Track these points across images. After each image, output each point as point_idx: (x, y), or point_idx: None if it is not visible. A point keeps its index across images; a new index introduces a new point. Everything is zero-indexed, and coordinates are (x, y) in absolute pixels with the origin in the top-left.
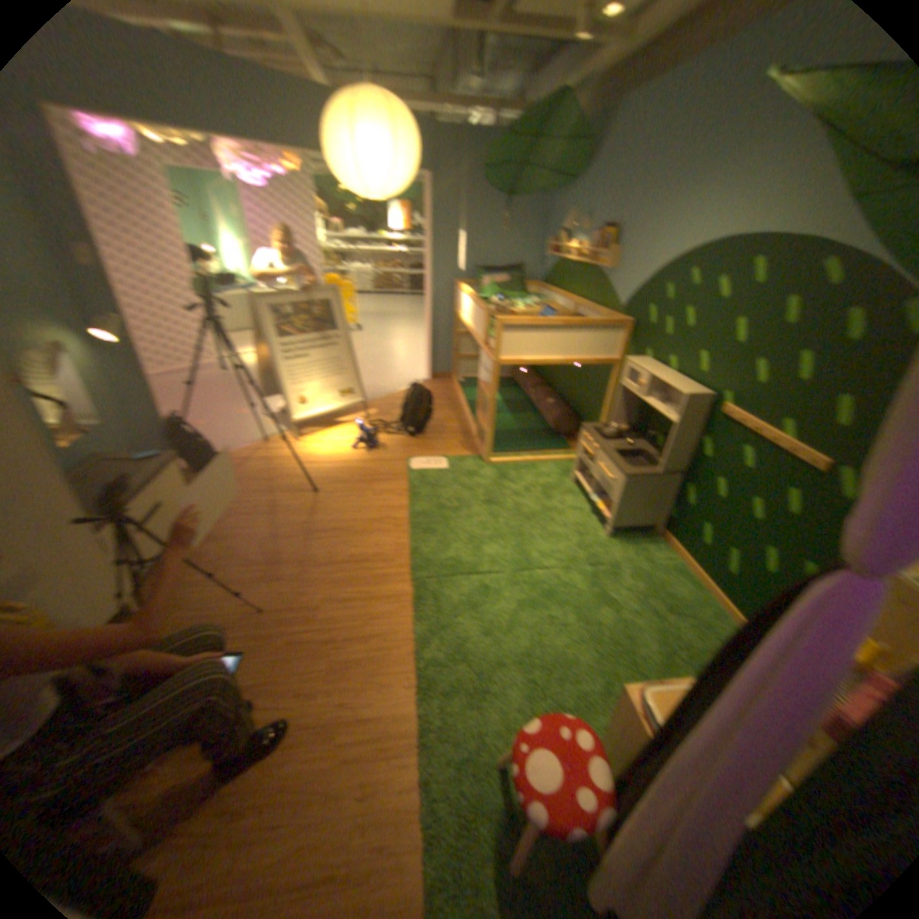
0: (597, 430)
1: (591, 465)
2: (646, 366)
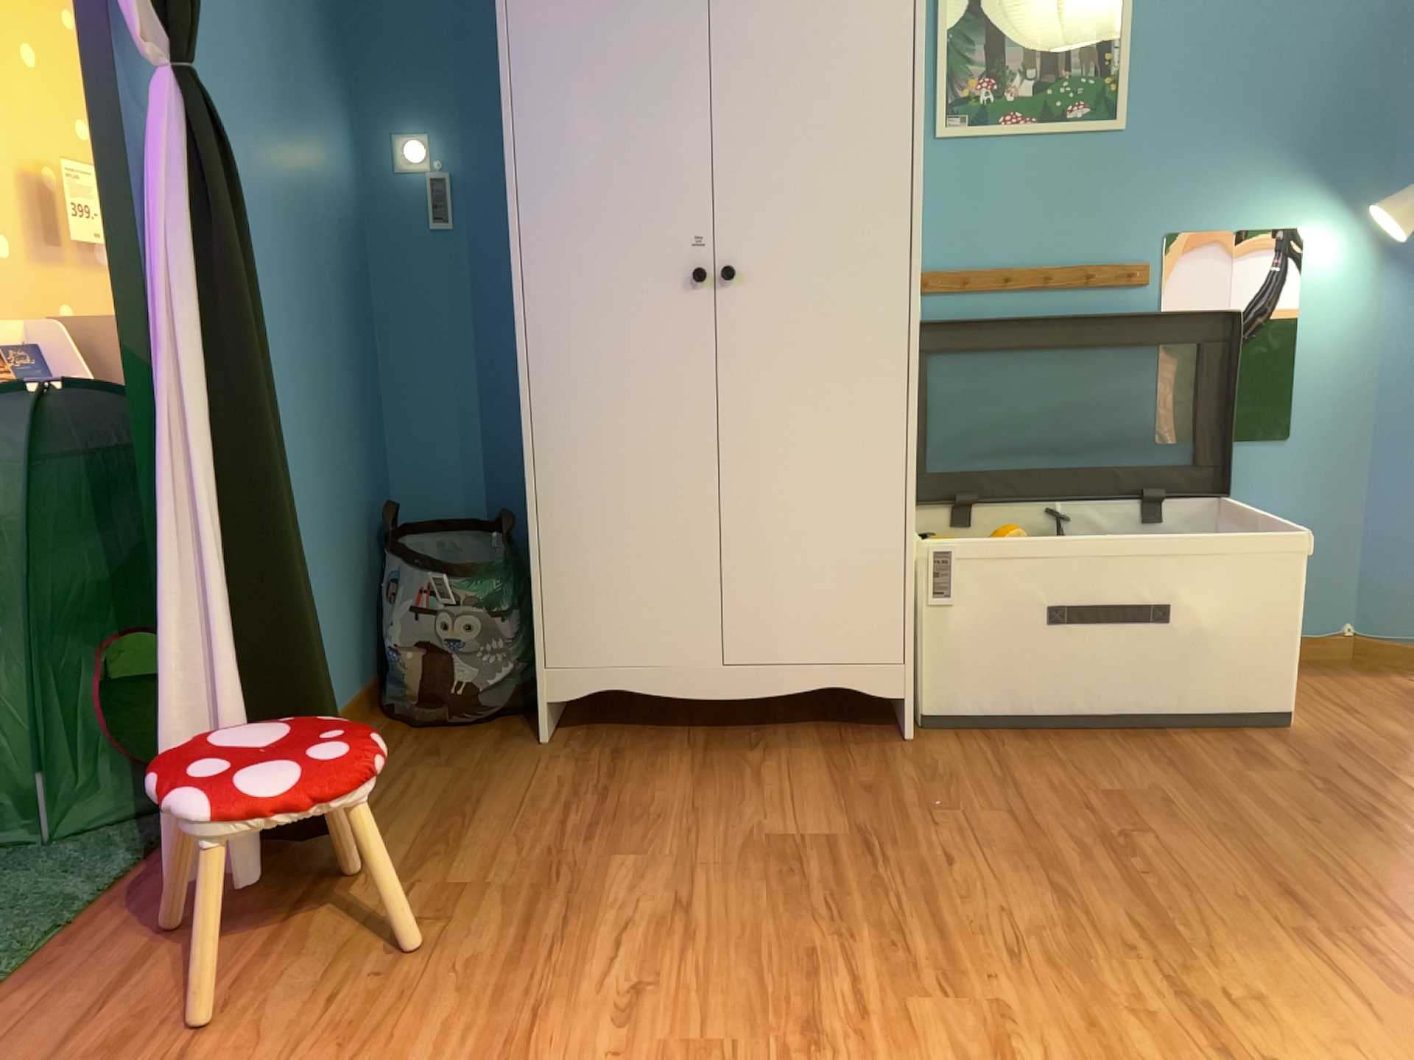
0: None
1: None
2: None
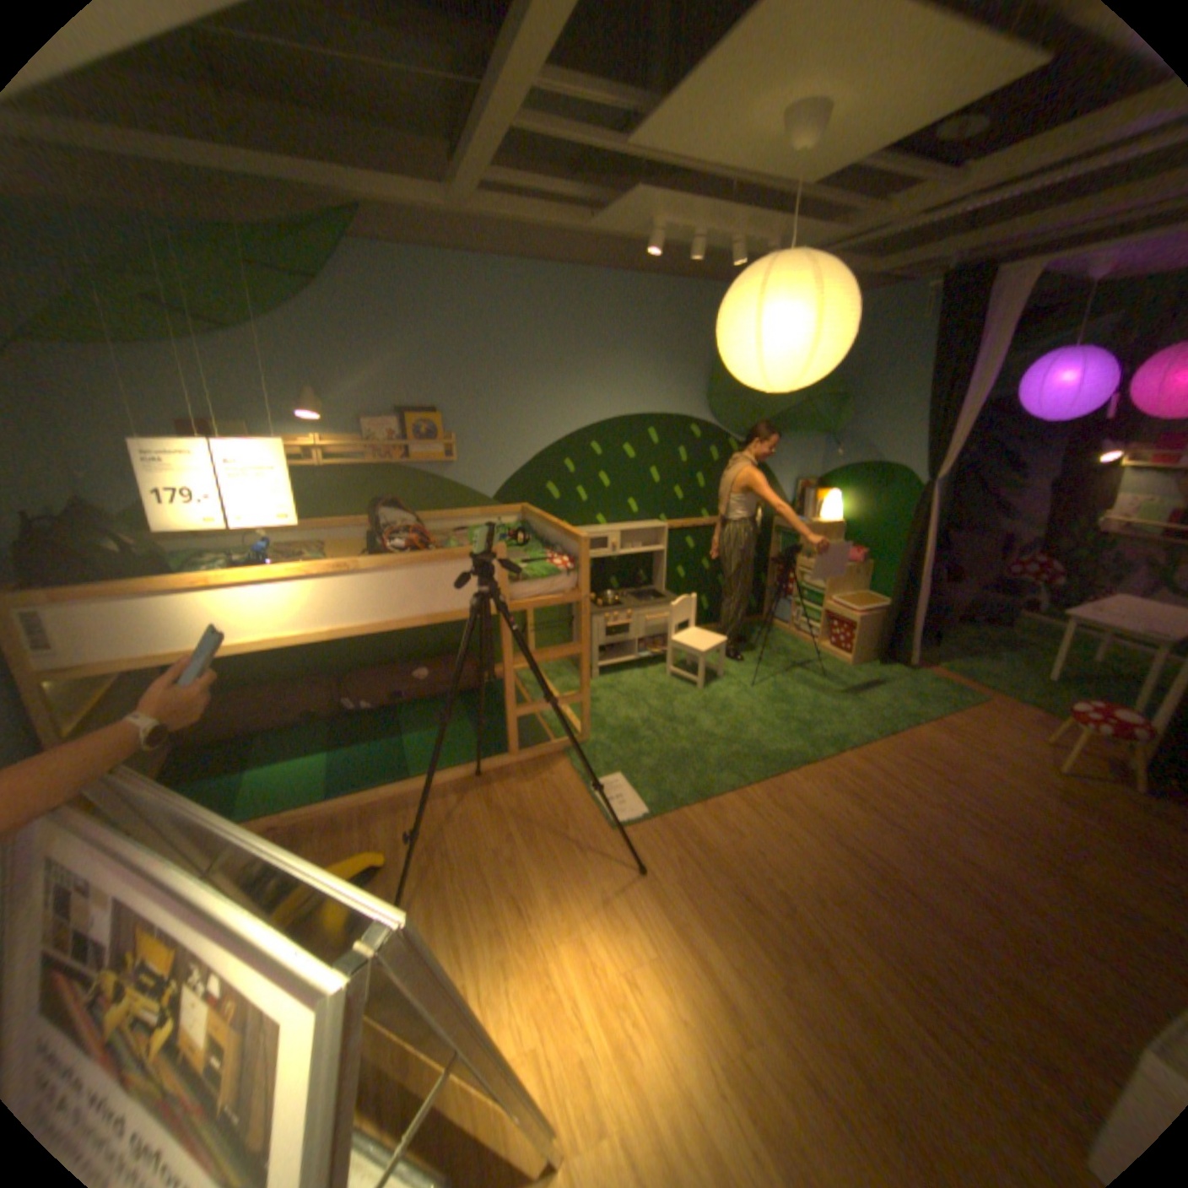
0: (597, 610)
1: (621, 637)
2: (598, 531)
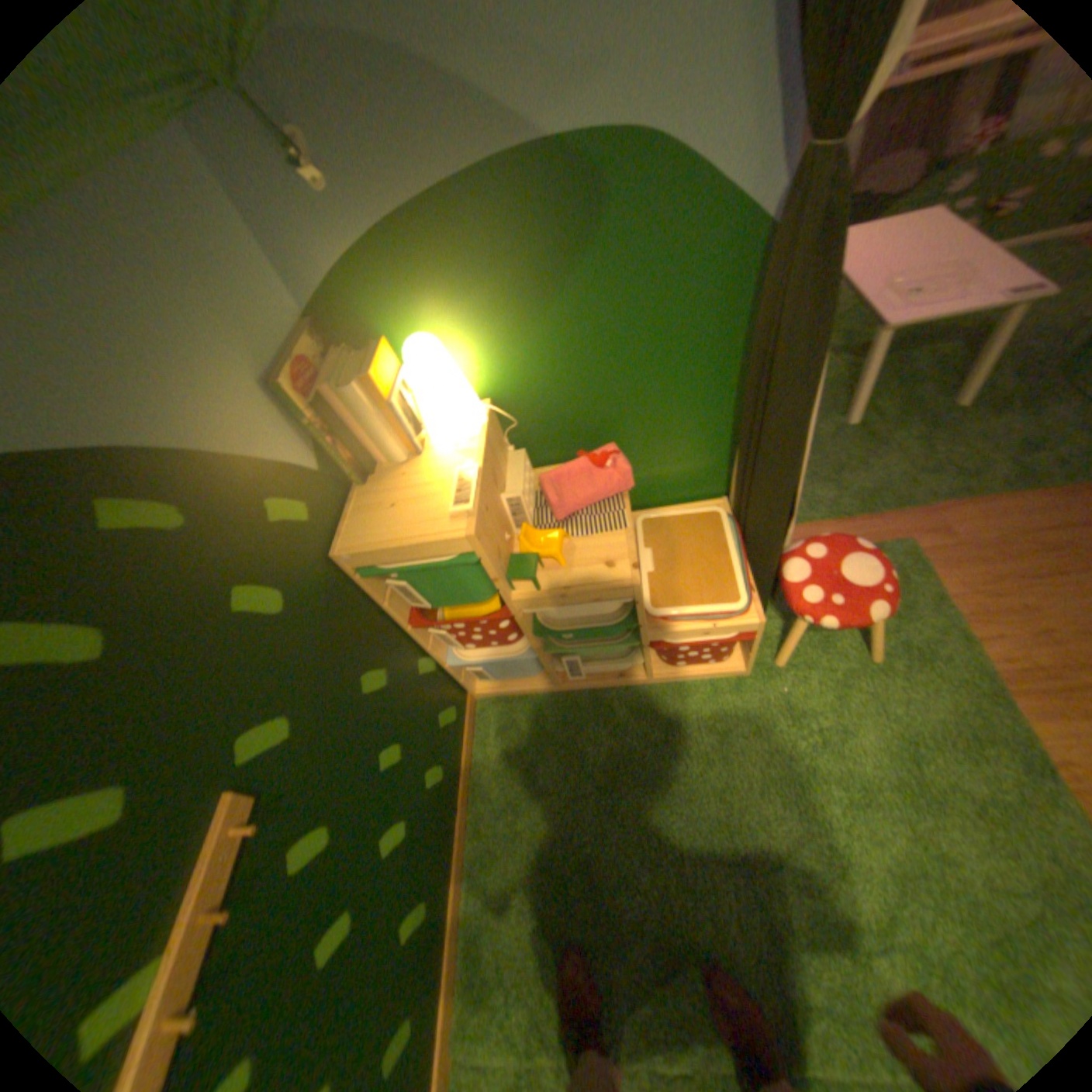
0: None
1: None
2: None
